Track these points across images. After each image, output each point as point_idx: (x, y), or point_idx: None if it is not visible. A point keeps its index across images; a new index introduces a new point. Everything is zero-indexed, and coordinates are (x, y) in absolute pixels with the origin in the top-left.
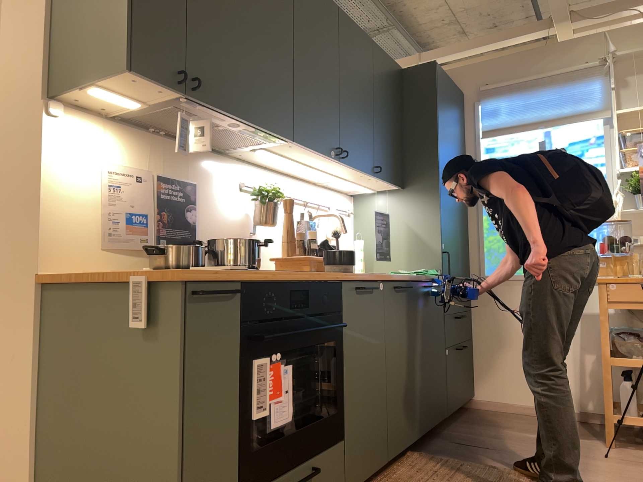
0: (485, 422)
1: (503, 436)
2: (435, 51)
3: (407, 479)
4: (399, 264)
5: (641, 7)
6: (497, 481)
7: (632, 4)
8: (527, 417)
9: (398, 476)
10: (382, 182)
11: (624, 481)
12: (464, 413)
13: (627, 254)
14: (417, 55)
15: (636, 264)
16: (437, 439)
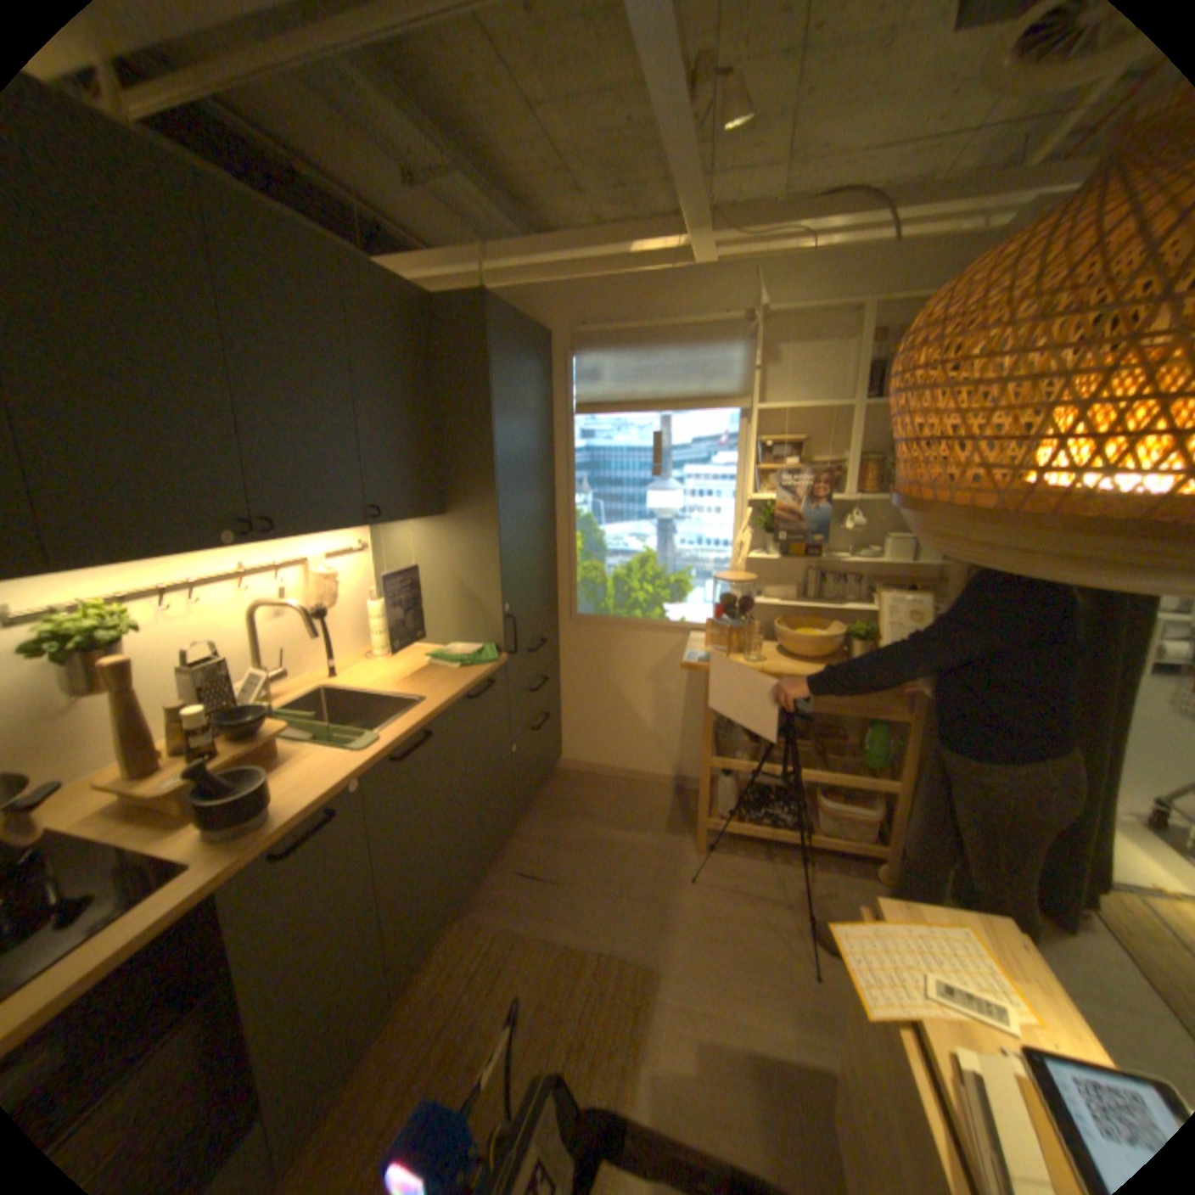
0: (566, 808)
1: (580, 845)
2: (508, 244)
3: (422, 1018)
4: (443, 630)
5: (818, 221)
6: (547, 993)
7: (805, 212)
8: (618, 785)
9: (411, 1010)
10: (393, 520)
11: (703, 949)
12: (544, 787)
13: (746, 623)
14: (478, 246)
15: (755, 641)
16: (495, 870)
